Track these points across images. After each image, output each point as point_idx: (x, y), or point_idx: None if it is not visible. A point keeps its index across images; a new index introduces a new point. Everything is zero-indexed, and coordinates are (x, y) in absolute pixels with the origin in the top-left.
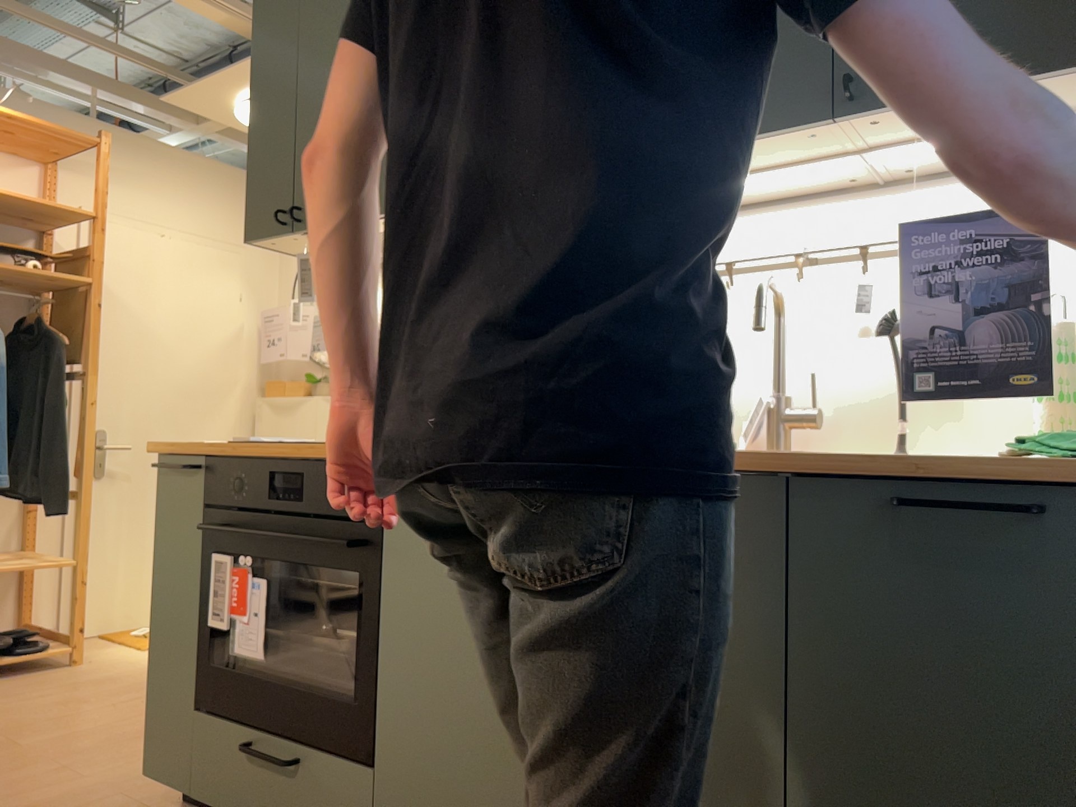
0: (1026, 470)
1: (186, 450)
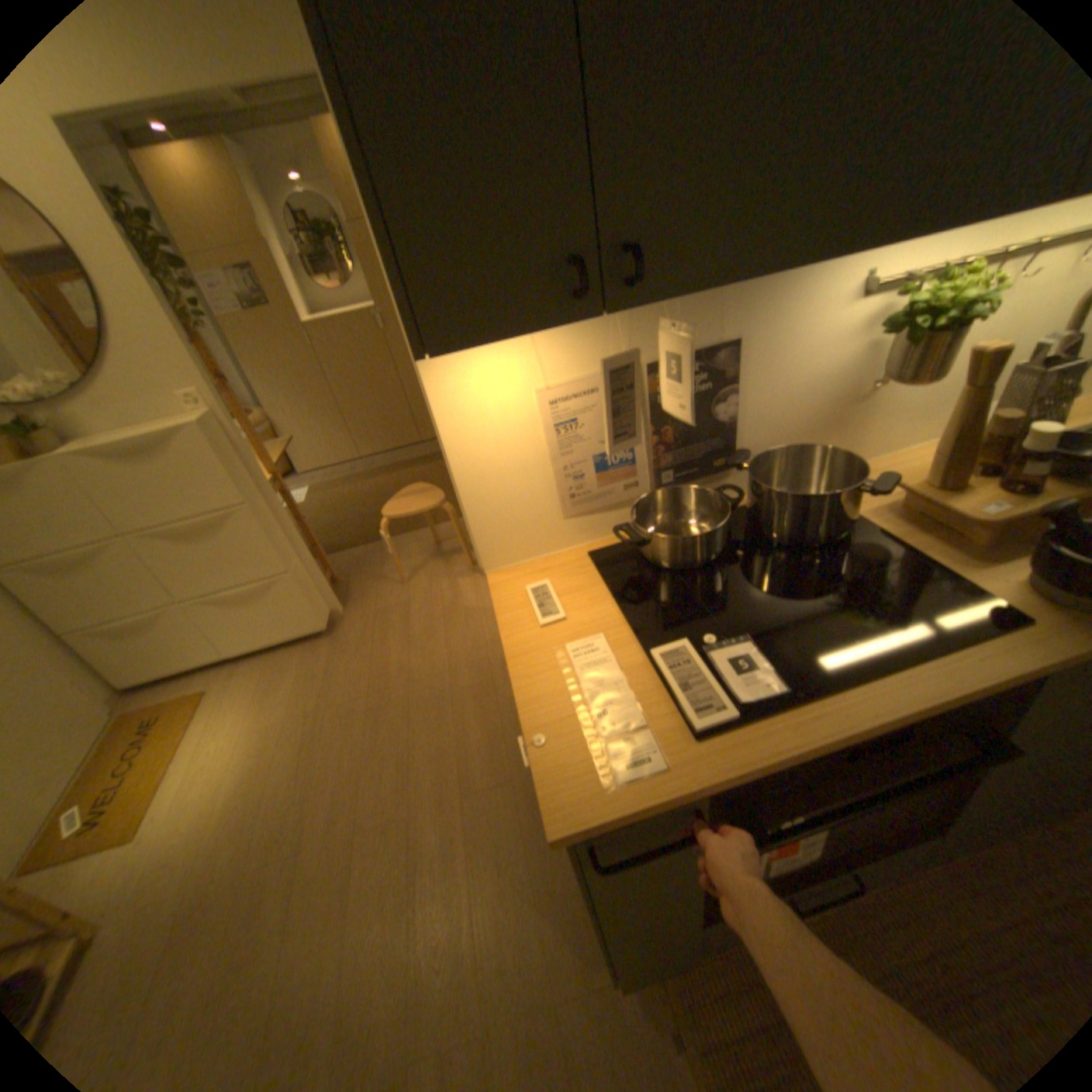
0: None
1: (673, 804)
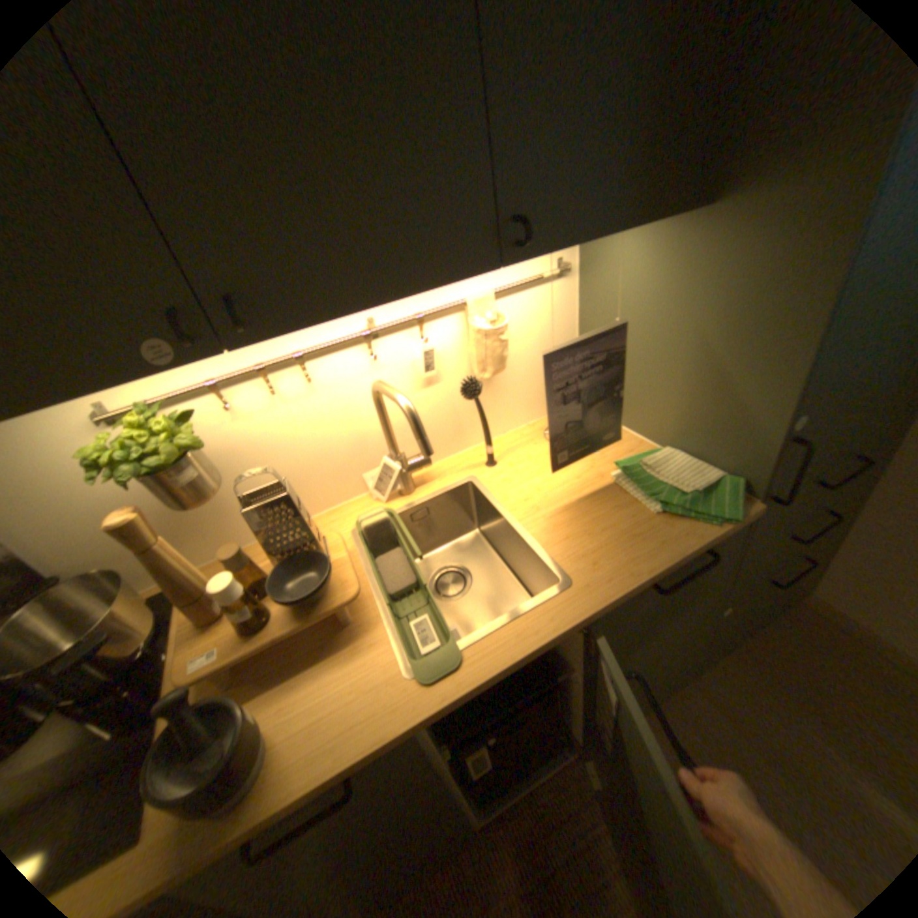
0: (713, 546)
1: None
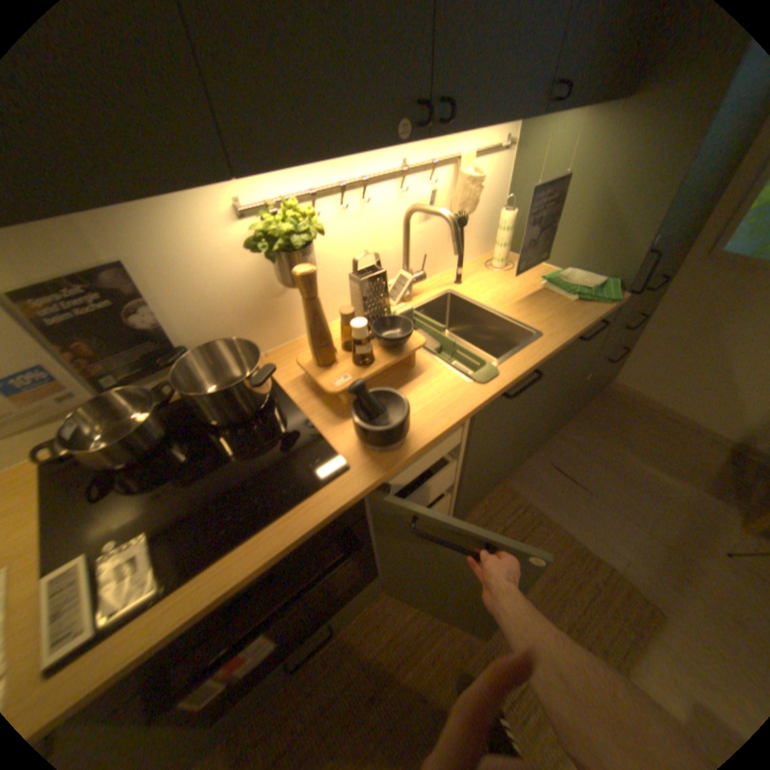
0: (609, 313)
1: None
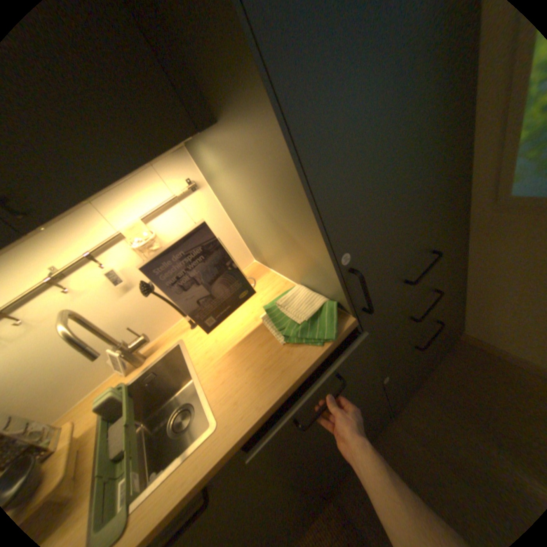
0: (317, 365)
1: None
